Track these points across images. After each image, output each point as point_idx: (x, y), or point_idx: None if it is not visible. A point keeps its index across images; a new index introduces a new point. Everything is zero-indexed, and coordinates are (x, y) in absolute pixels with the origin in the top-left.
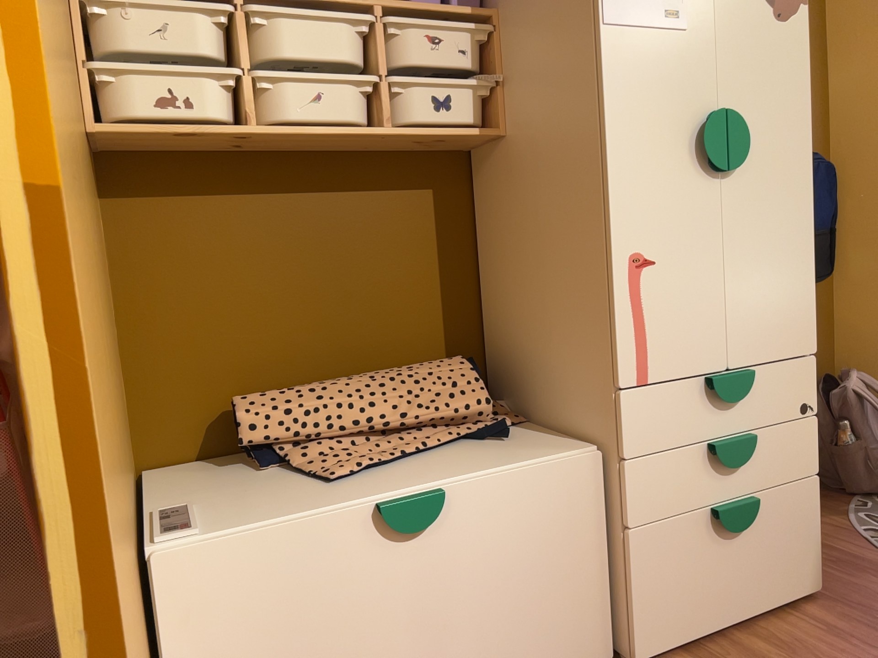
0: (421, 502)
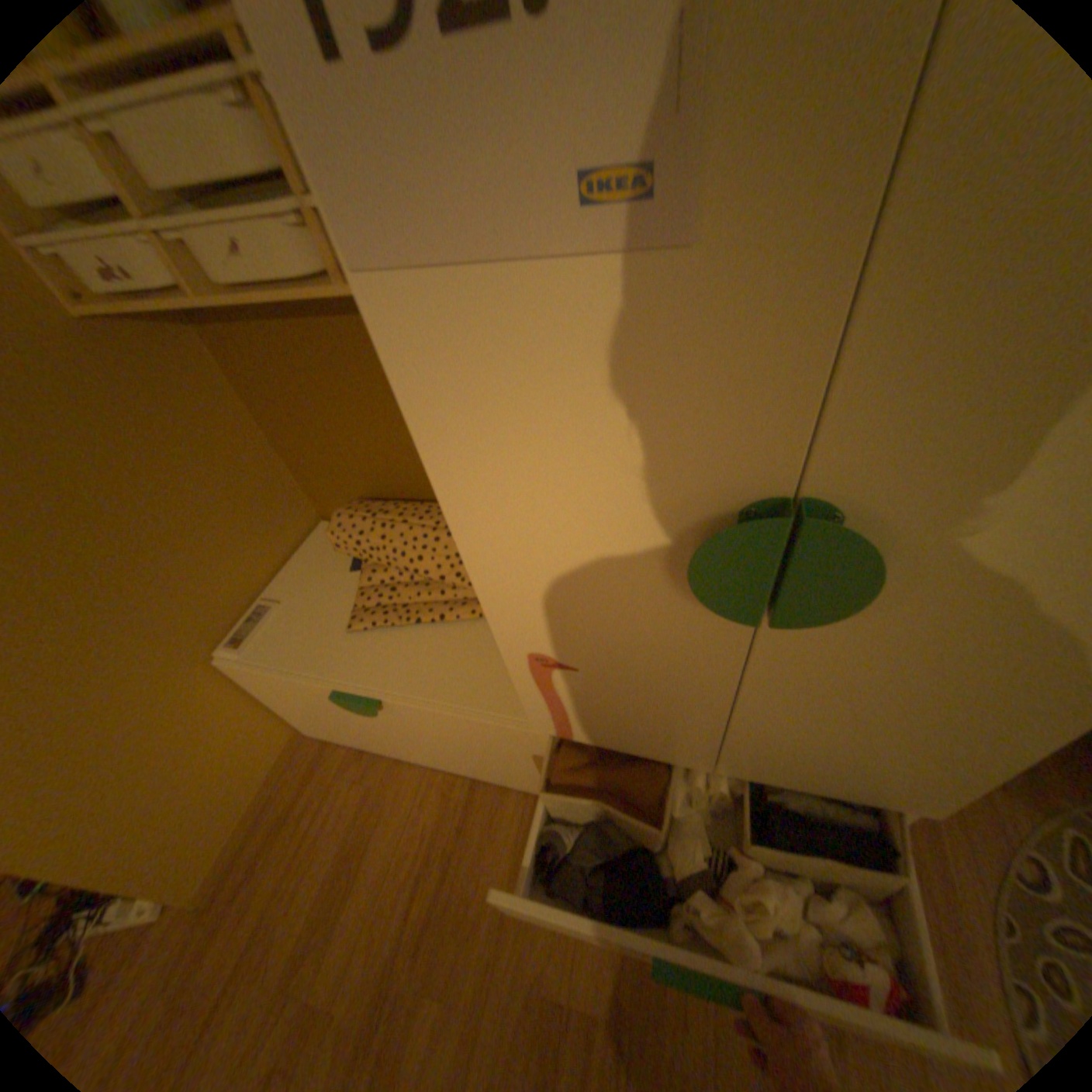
0: (359, 703)
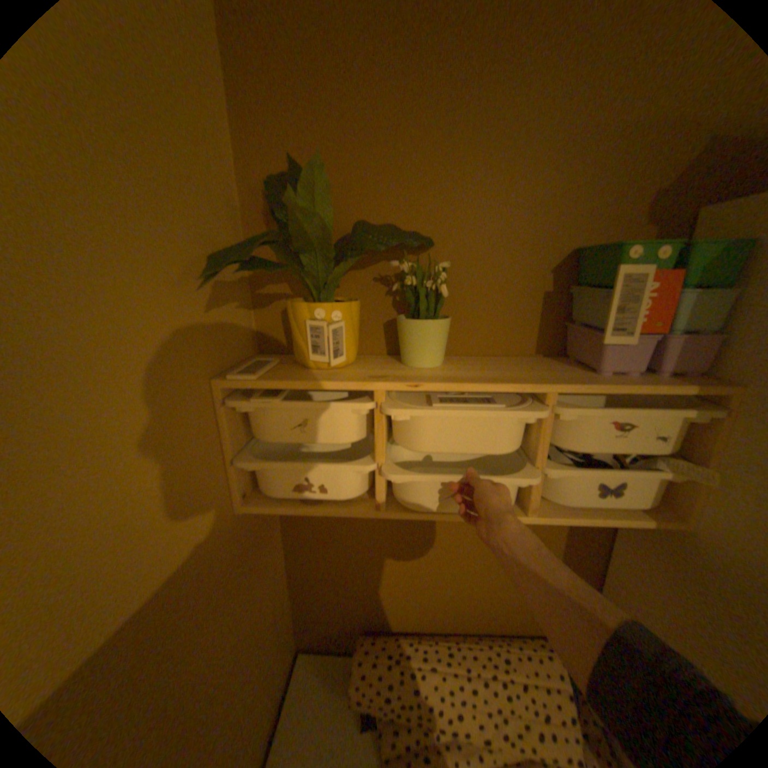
0: None
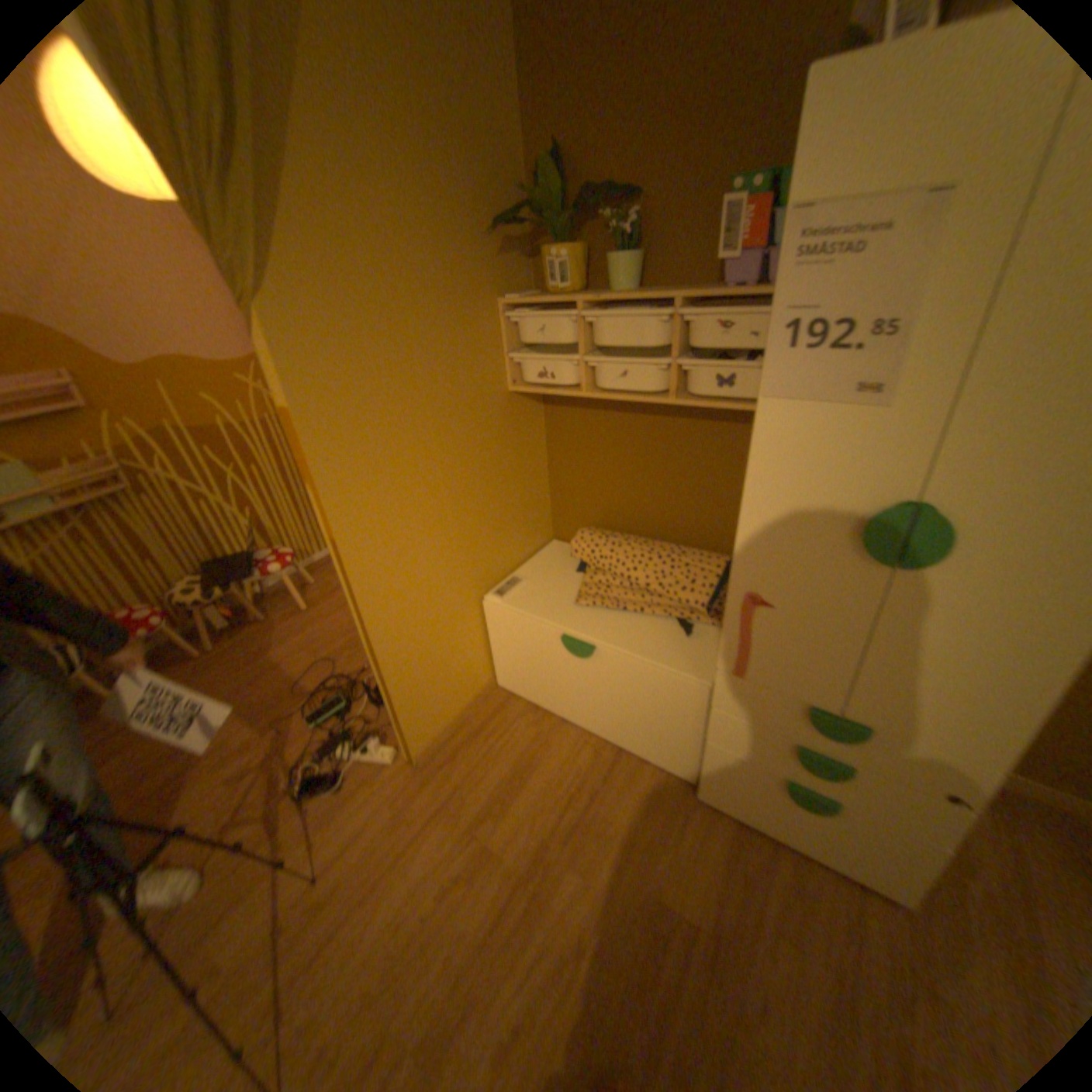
0: (580, 644)
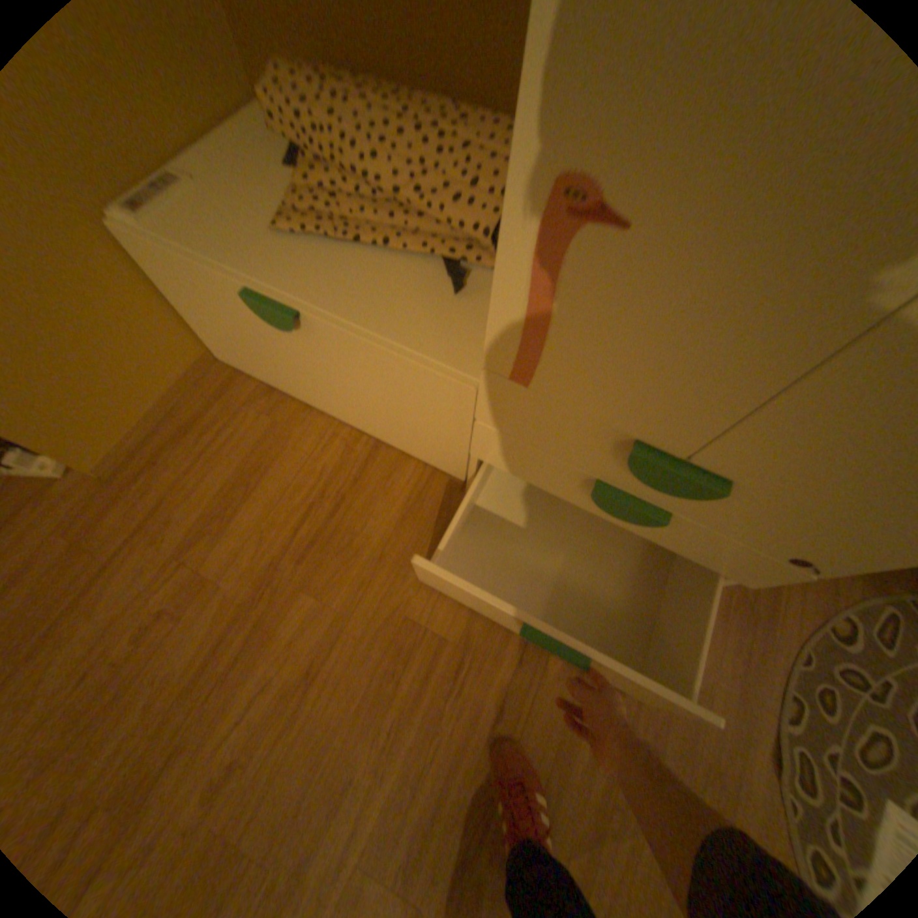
0: (273, 308)
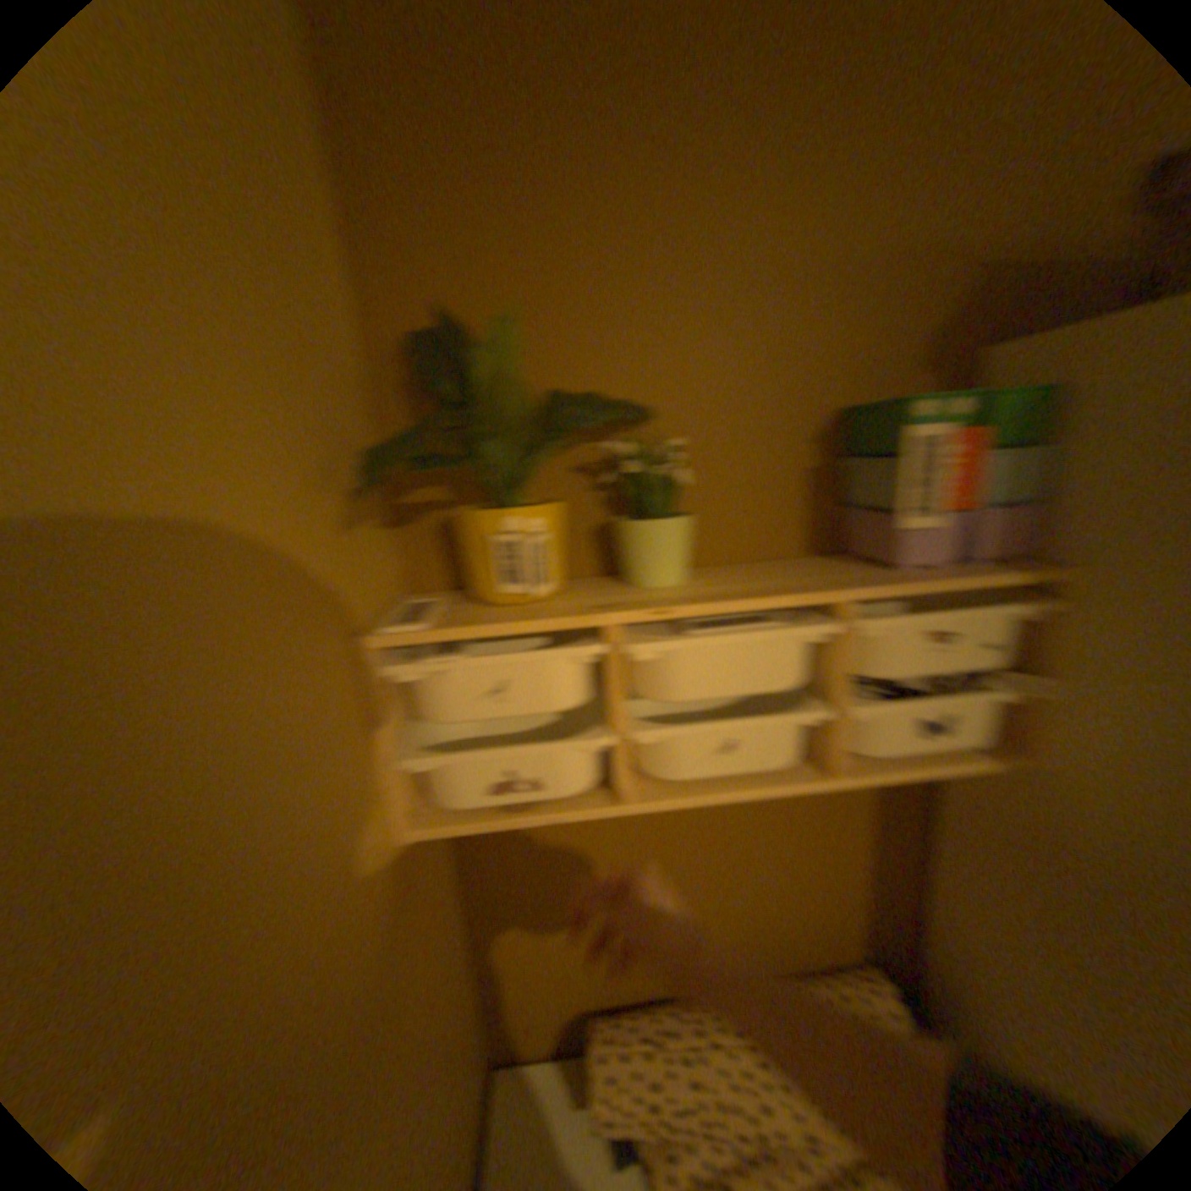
0: None
